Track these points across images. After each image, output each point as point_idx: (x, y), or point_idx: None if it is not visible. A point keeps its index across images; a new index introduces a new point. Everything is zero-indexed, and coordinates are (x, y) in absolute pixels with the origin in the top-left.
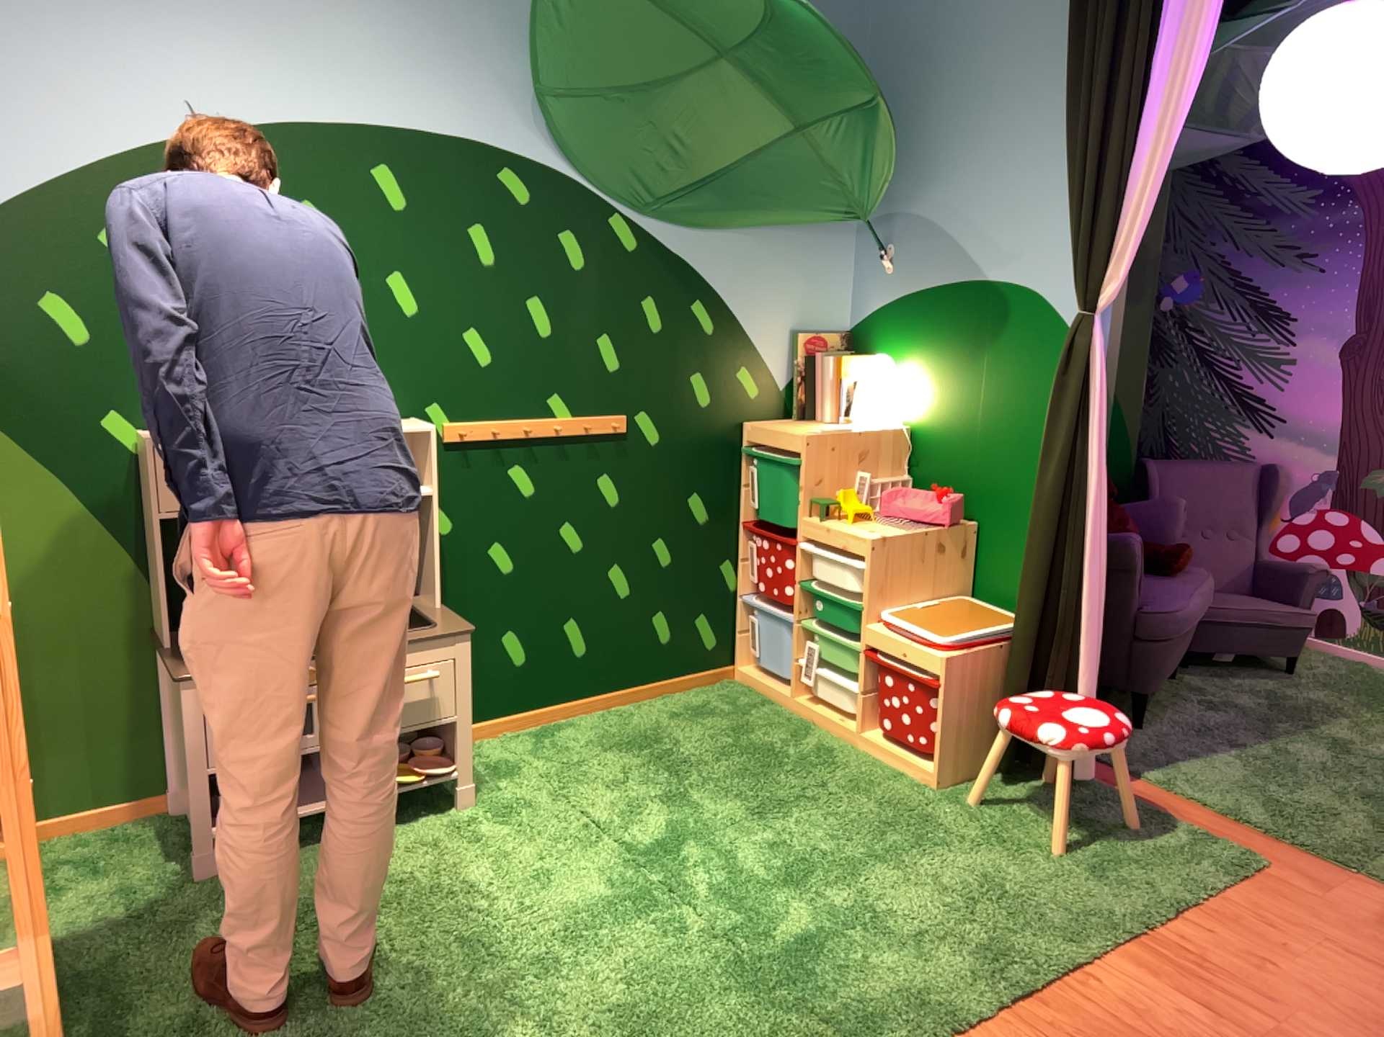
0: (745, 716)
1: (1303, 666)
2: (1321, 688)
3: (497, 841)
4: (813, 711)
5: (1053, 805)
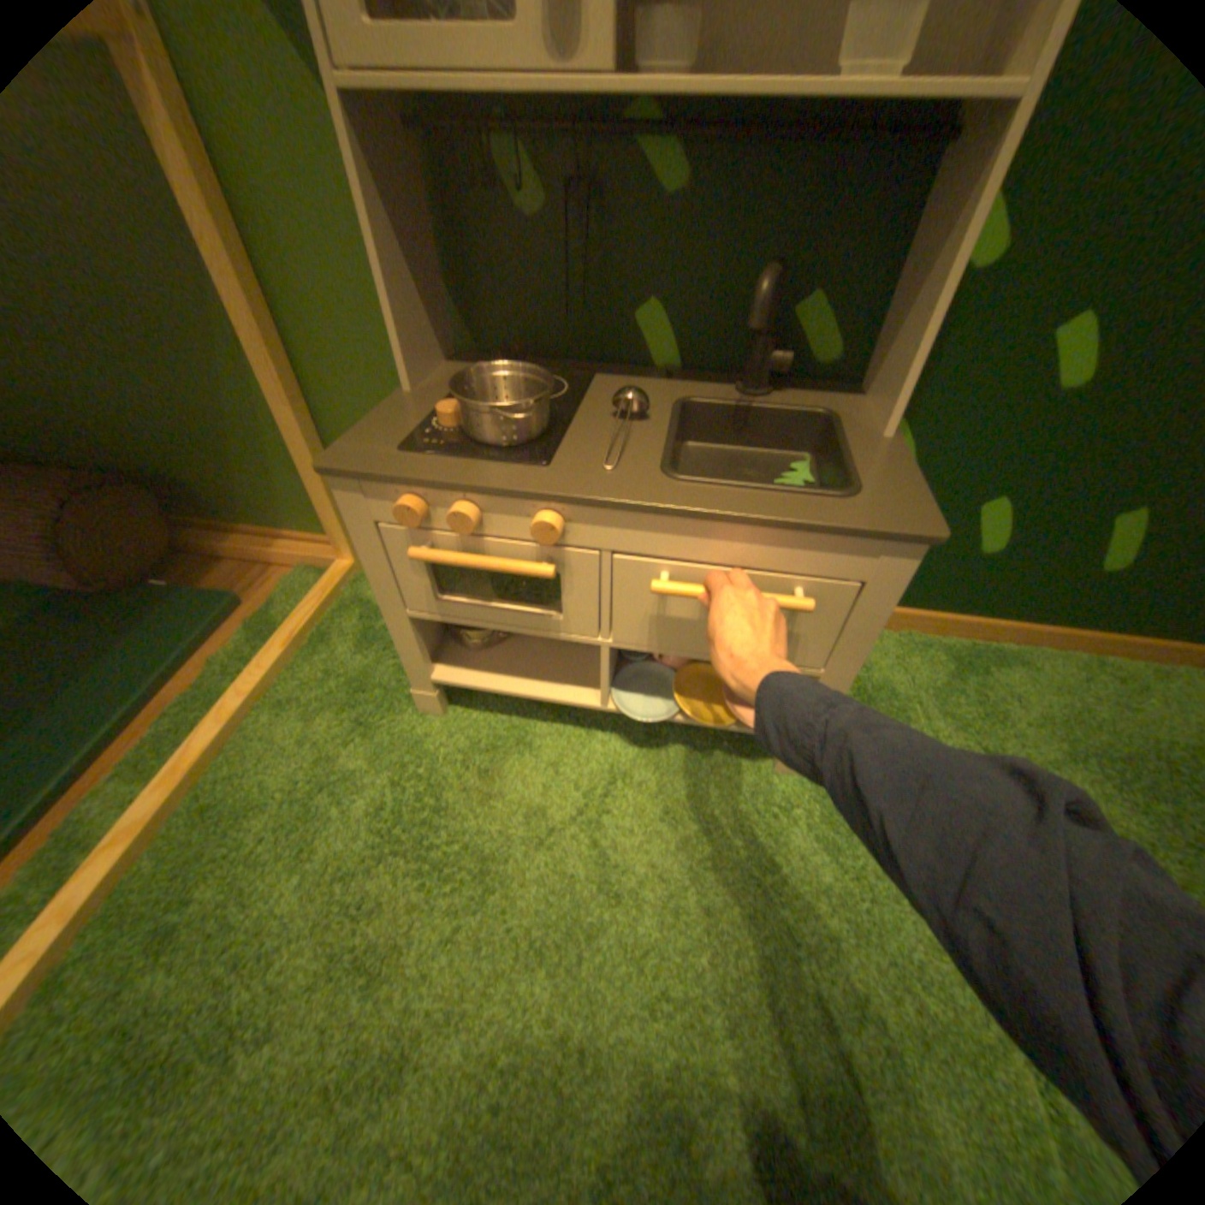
0: None
1: None
2: None
3: (807, 895)
4: None
5: None
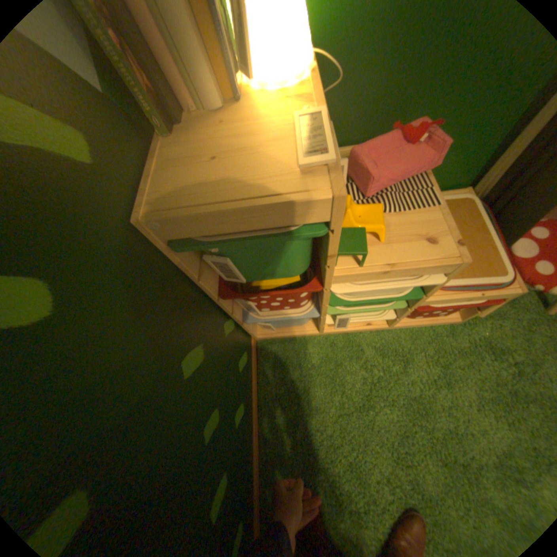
0: (313, 368)
1: None
2: None
3: None
4: (342, 330)
5: None
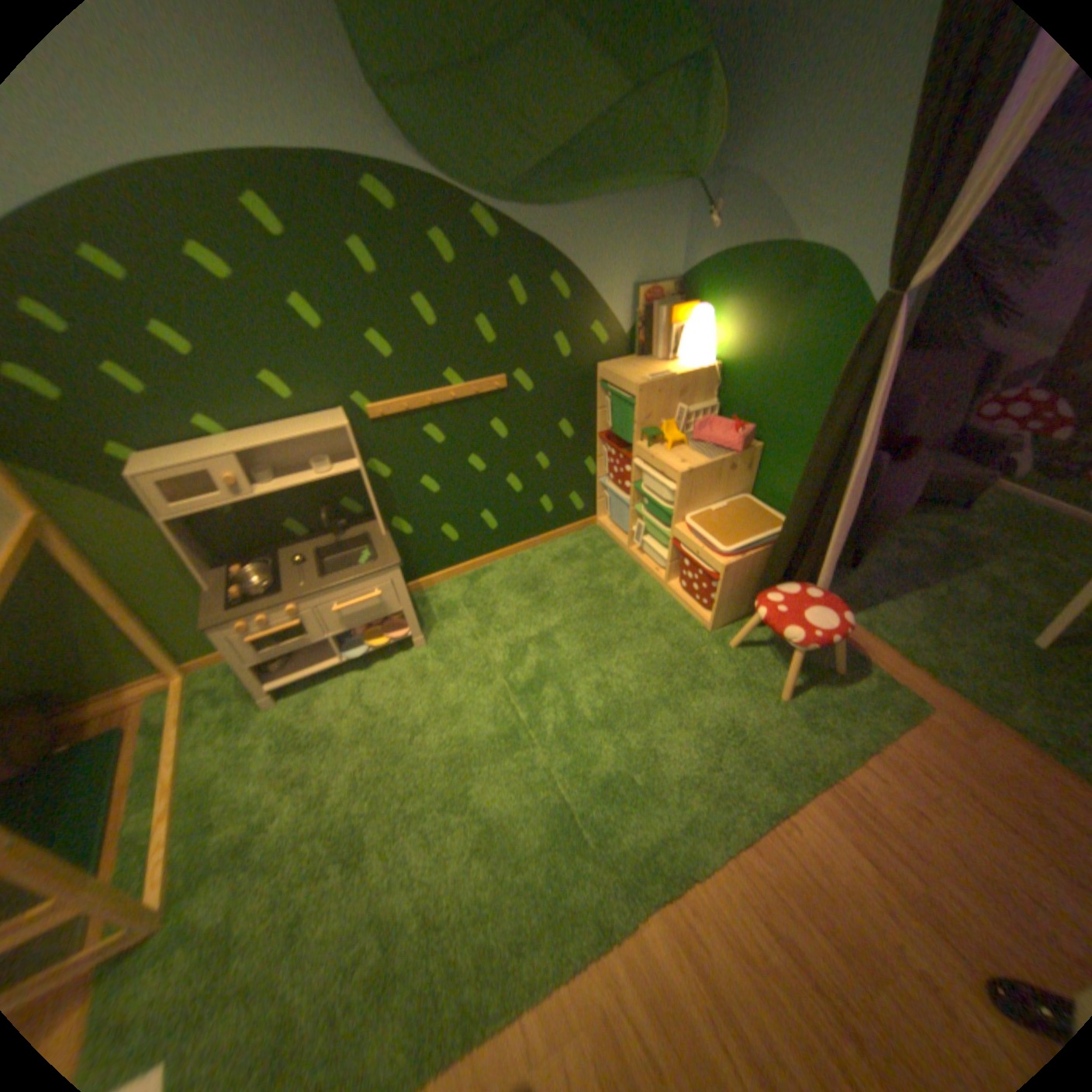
0: (597, 559)
1: (978, 503)
2: (989, 527)
3: (435, 676)
4: (638, 559)
5: (786, 649)
